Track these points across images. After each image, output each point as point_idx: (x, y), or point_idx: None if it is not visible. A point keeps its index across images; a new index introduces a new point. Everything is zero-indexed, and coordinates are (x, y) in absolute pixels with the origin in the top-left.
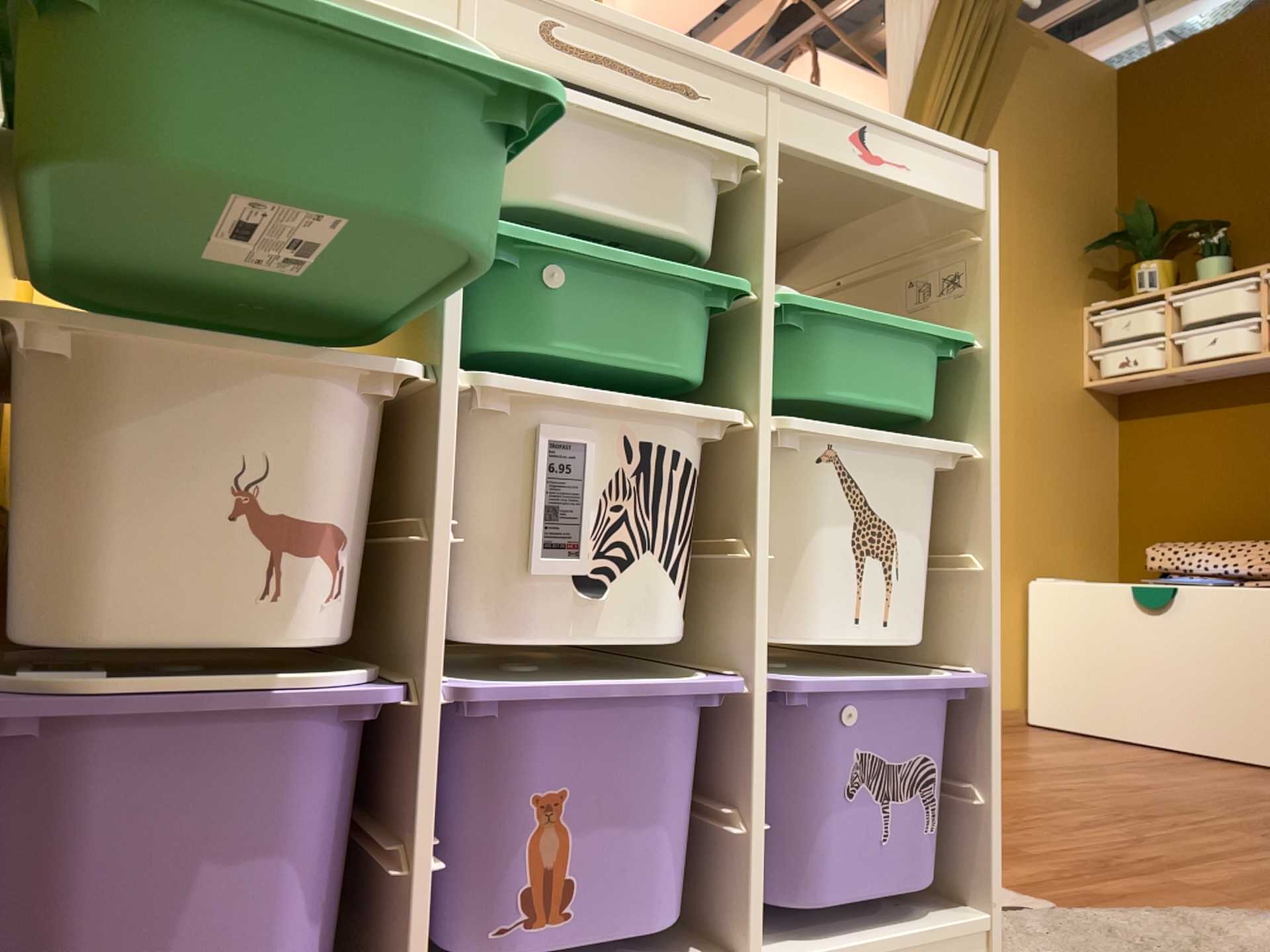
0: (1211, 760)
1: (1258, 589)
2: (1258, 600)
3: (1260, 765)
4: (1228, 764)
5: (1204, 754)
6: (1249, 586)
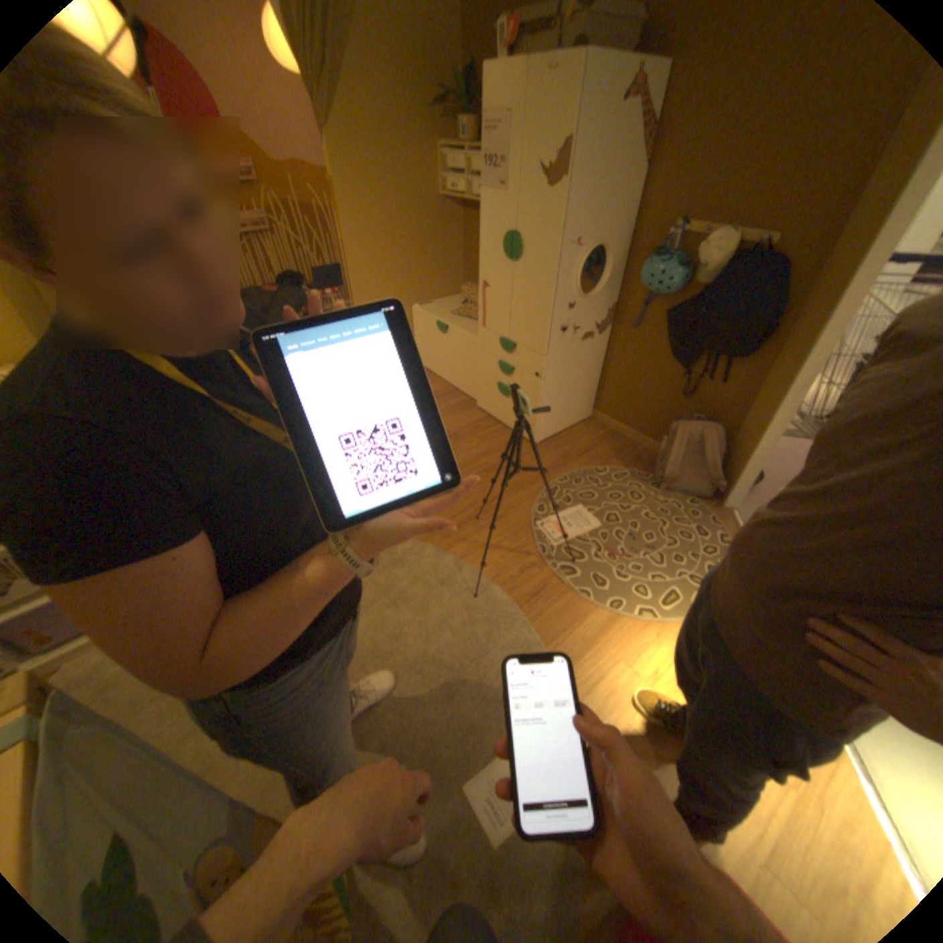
0: (456, 396)
1: (469, 338)
2: (469, 343)
3: (468, 399)
4: (459, 399)
5: (457, 391)
6: (470, 334)
